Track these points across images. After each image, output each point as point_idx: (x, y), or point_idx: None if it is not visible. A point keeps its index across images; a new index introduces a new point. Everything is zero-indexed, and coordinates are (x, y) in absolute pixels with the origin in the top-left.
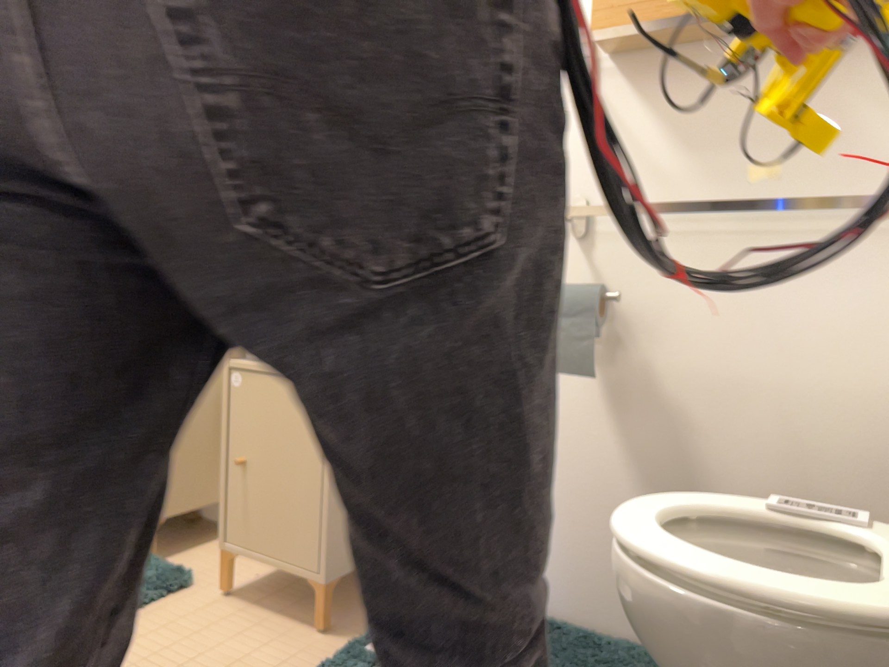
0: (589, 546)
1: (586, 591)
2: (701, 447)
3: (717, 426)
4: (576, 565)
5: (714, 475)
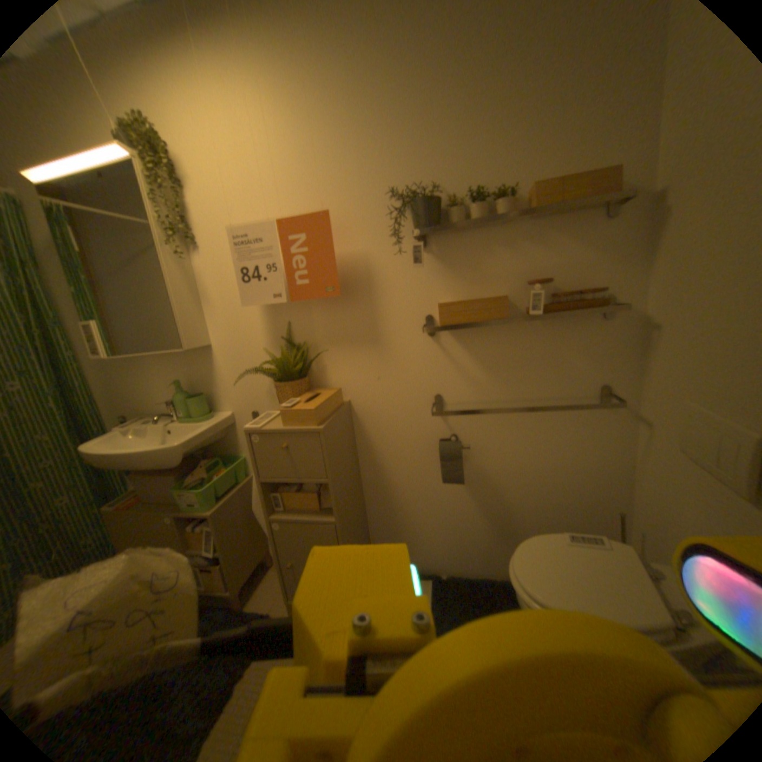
0: (466, 545)
1: (467, 563)
2: (513, 499)
3: (520, 490)
4: (460, 554)
5: (520, 510)
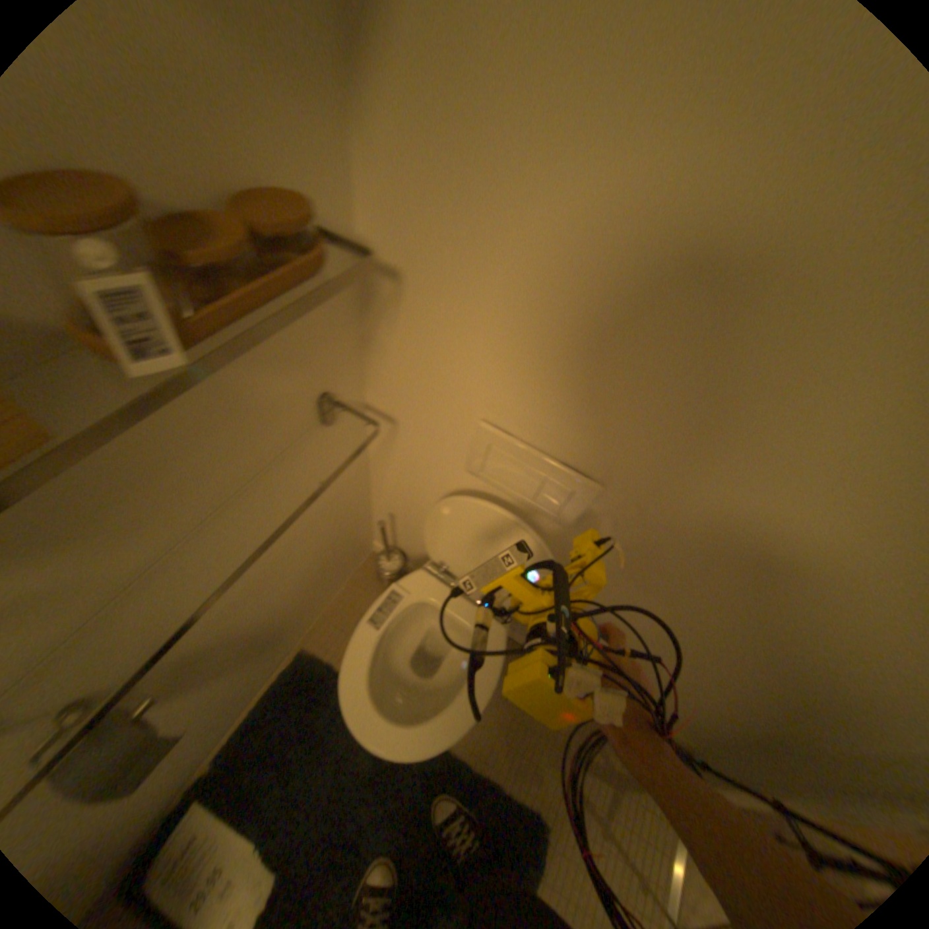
0: (209, 722)
1: (221, 725)
2: (249, 624)
3: (253, 608)
4: (206, 734)
5: (263, 620)
